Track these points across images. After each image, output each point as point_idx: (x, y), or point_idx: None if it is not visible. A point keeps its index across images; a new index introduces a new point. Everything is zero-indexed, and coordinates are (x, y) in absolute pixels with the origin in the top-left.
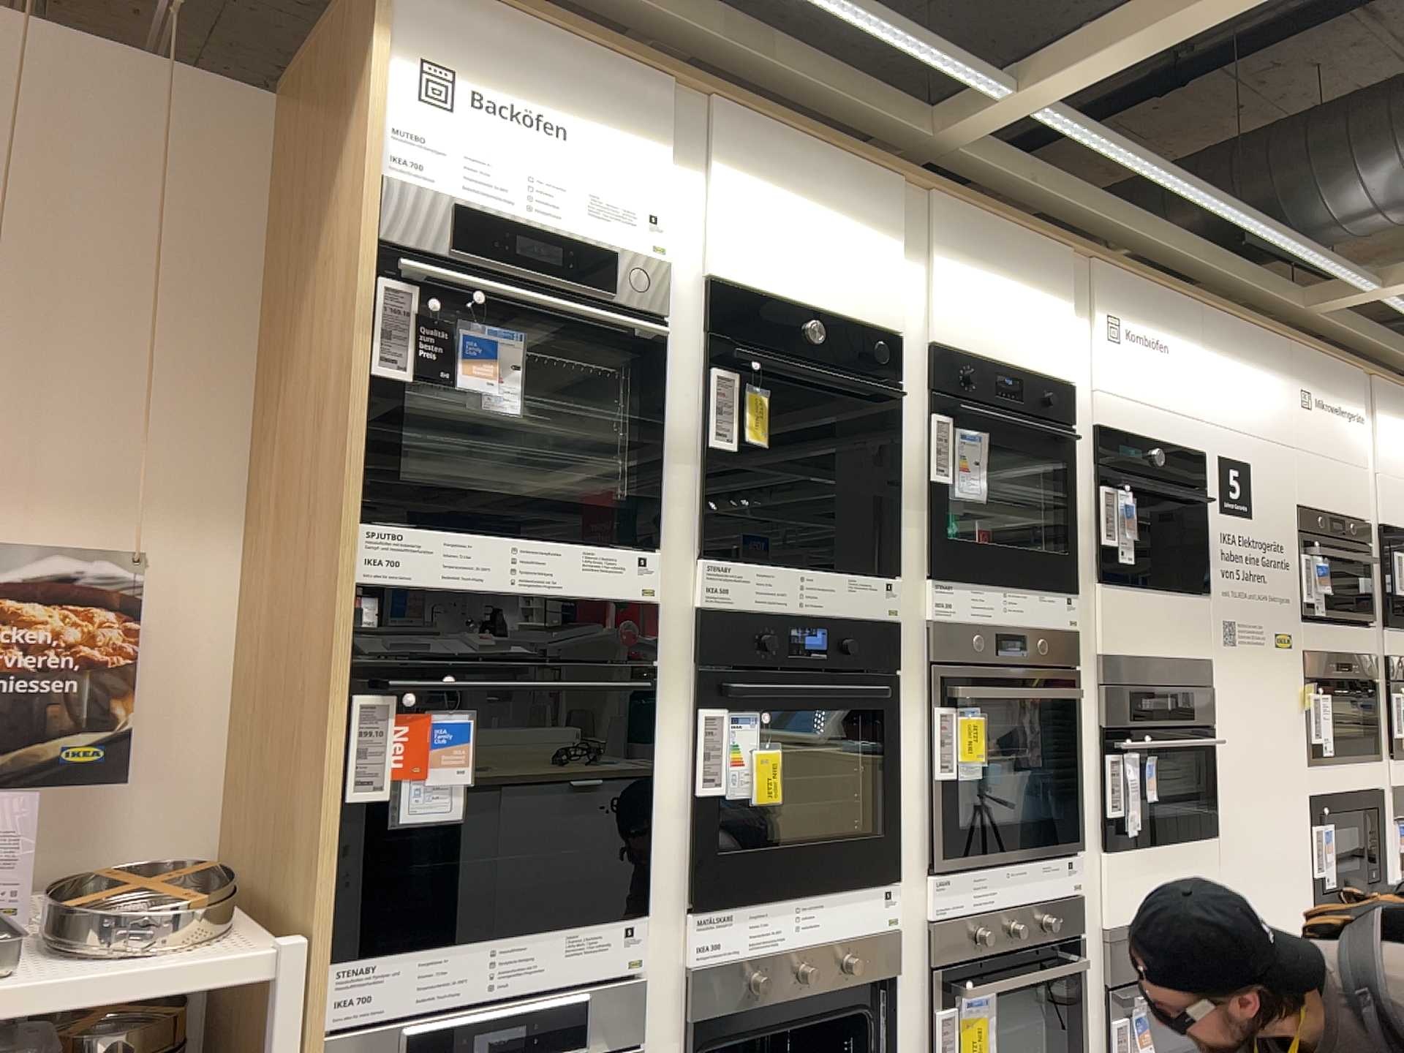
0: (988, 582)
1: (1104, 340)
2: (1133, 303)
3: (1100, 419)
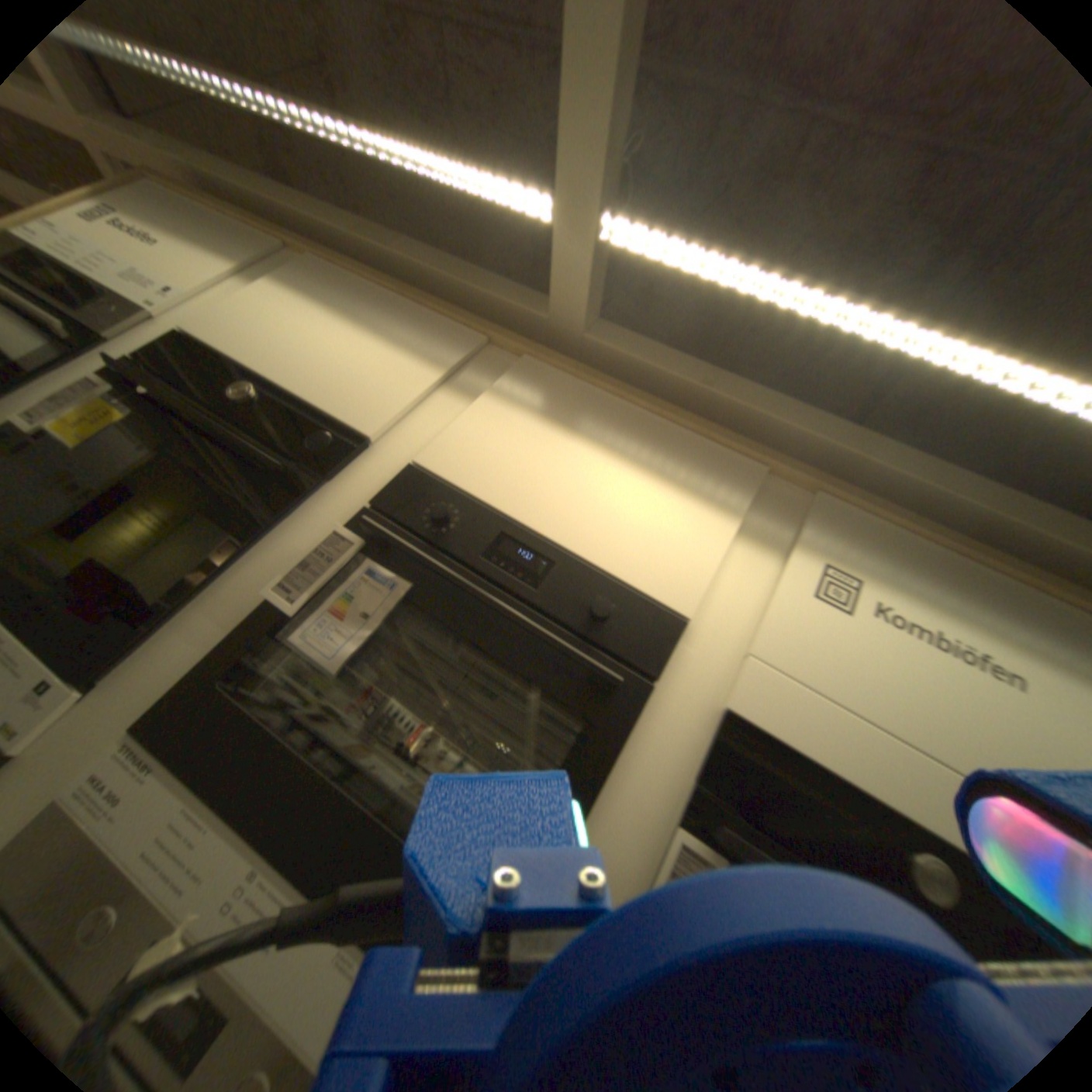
0: (238, 824)
1: (811, 592)
2: (922, 573)
3: (746, 707)
